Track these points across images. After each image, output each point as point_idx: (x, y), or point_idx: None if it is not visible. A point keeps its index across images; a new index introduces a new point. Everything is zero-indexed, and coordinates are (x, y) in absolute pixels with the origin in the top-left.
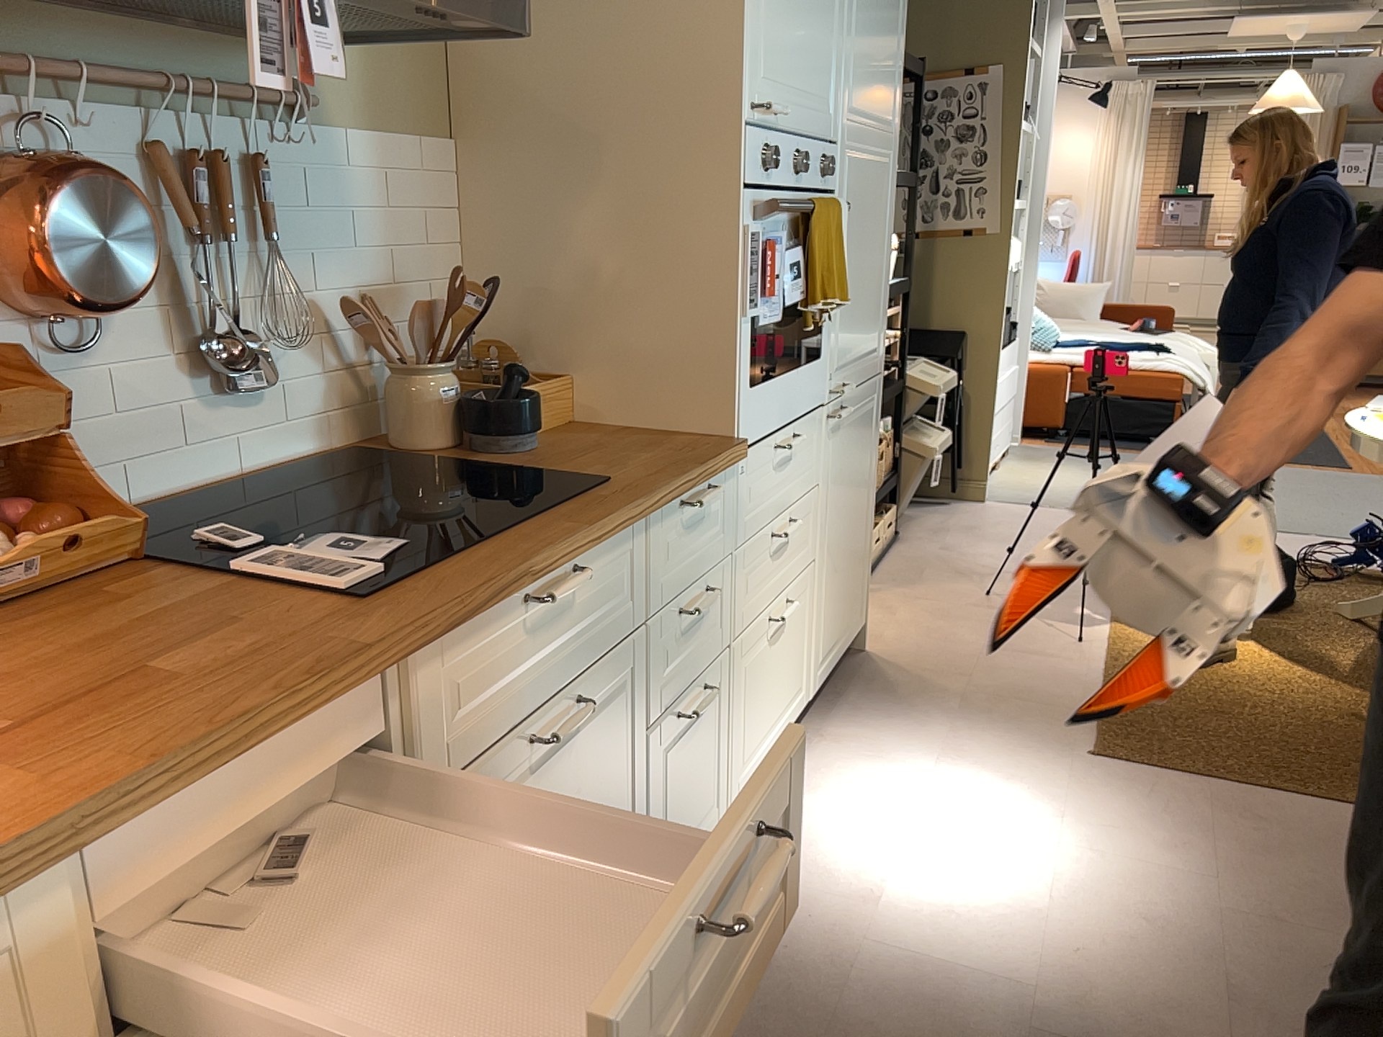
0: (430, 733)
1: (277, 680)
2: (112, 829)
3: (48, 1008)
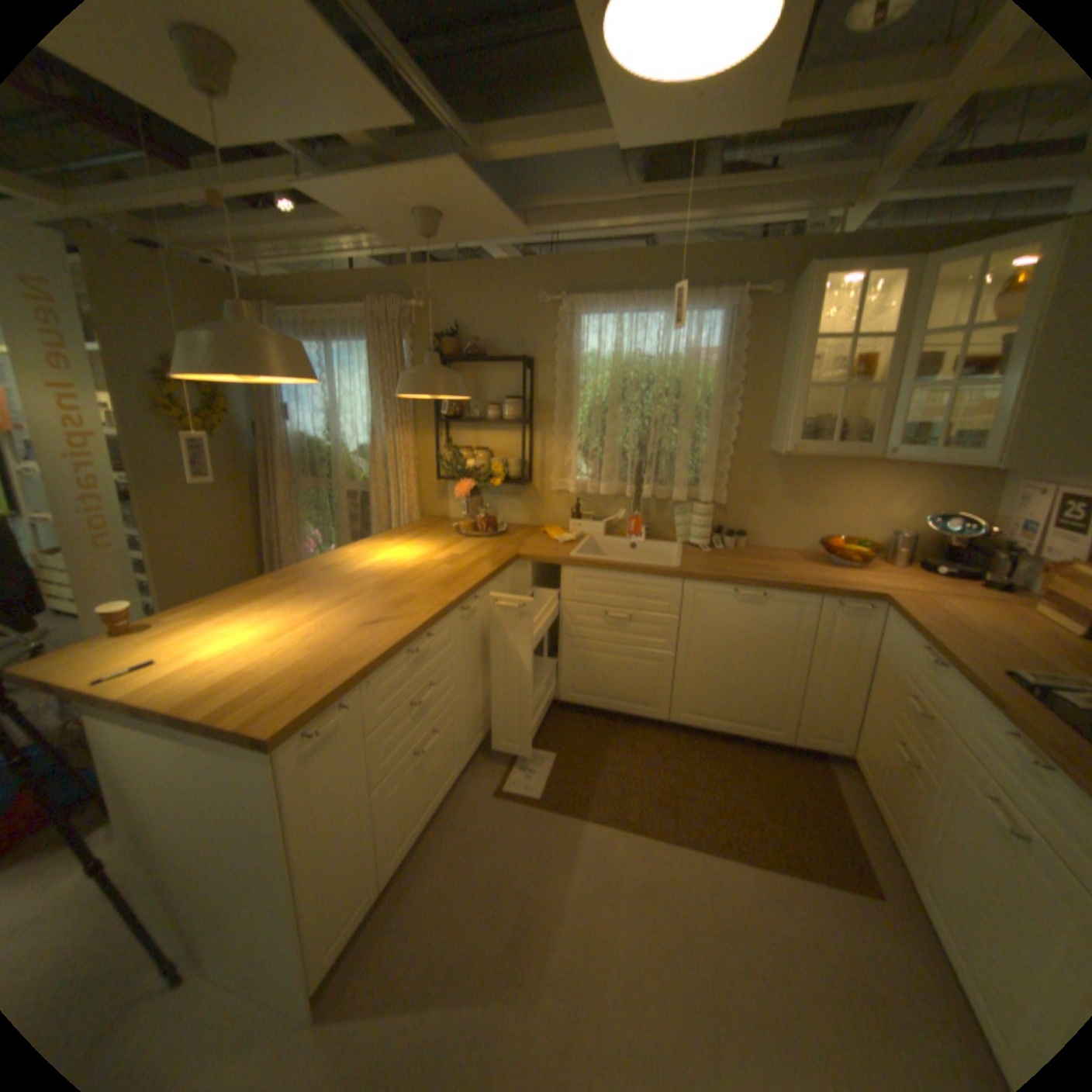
0: (970, 722)
1: (949, 644)
2: (914, 628)
3: (906, 652)
